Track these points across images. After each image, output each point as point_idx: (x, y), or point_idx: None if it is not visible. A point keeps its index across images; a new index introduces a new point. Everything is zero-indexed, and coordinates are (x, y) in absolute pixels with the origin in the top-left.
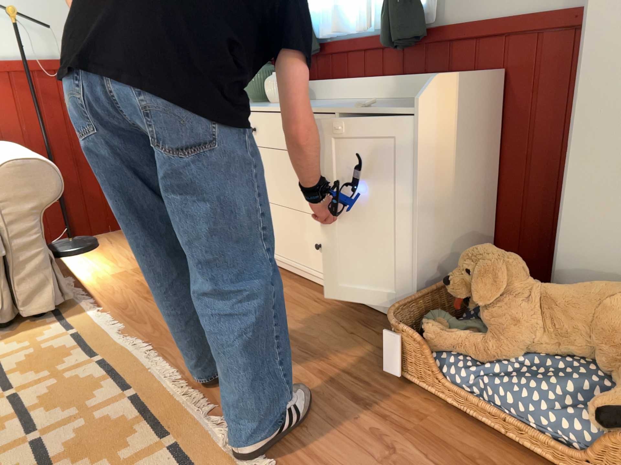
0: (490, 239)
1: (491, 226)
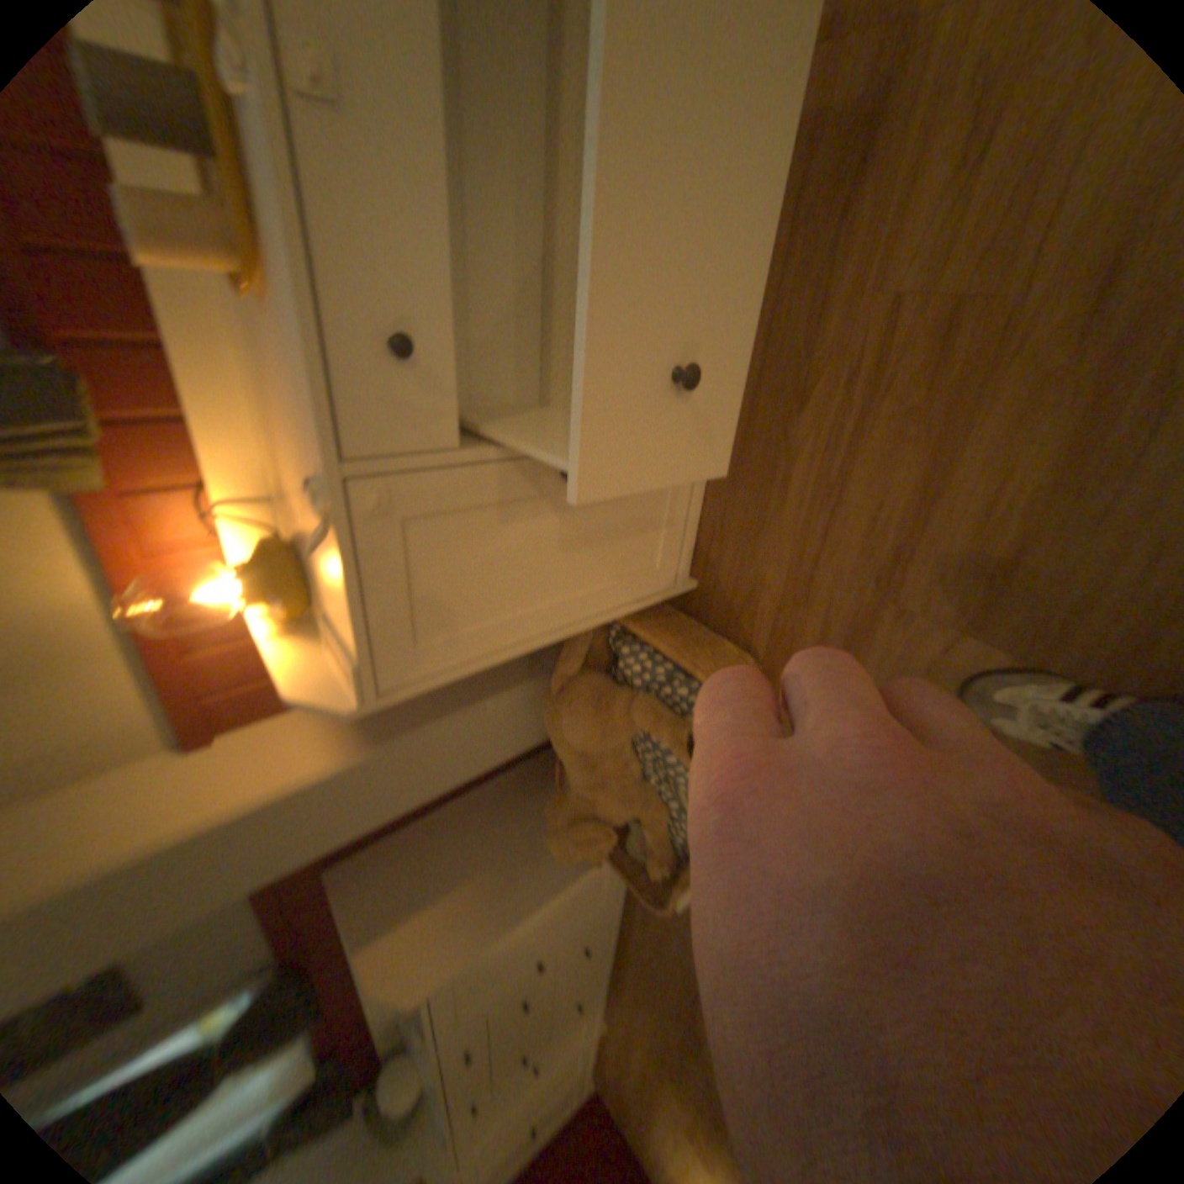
0: (502, 766)
1: (489, 773)
